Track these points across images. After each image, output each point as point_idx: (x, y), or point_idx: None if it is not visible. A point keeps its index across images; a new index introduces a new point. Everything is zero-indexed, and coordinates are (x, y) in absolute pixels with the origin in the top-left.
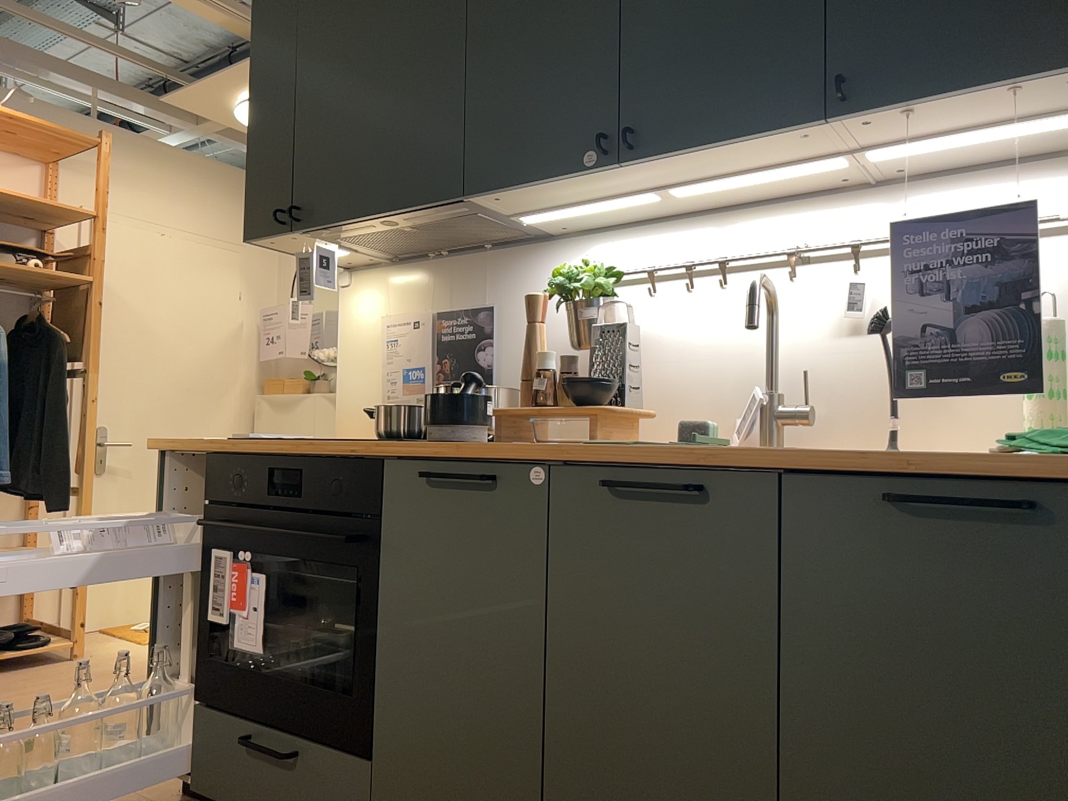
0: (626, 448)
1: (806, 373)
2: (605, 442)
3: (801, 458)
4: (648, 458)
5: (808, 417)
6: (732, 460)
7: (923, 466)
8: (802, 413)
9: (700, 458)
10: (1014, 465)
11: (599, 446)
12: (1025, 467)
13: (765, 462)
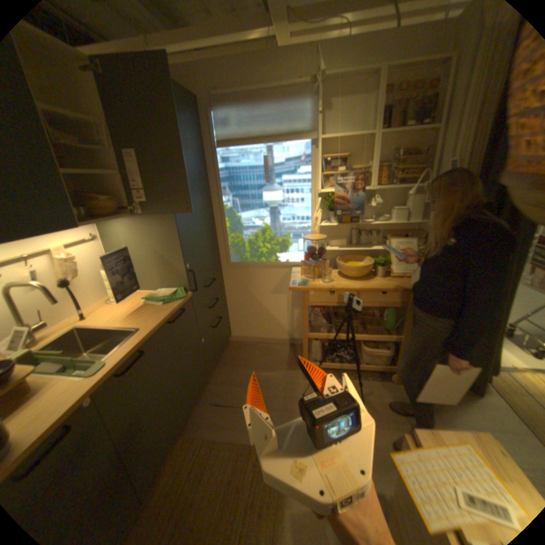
0: (110, 362)
1: (40, 311)
2: (96, 368)
3: (157, 327)
4: (120, 358)
5: (43, 325)
6: (145, 339)
7: (171, 313)
8: (44, 325)
9: (138, 345)
10: (180, 305)
11: (99, 370)
12: (177, 304)
13: (151, 333)
